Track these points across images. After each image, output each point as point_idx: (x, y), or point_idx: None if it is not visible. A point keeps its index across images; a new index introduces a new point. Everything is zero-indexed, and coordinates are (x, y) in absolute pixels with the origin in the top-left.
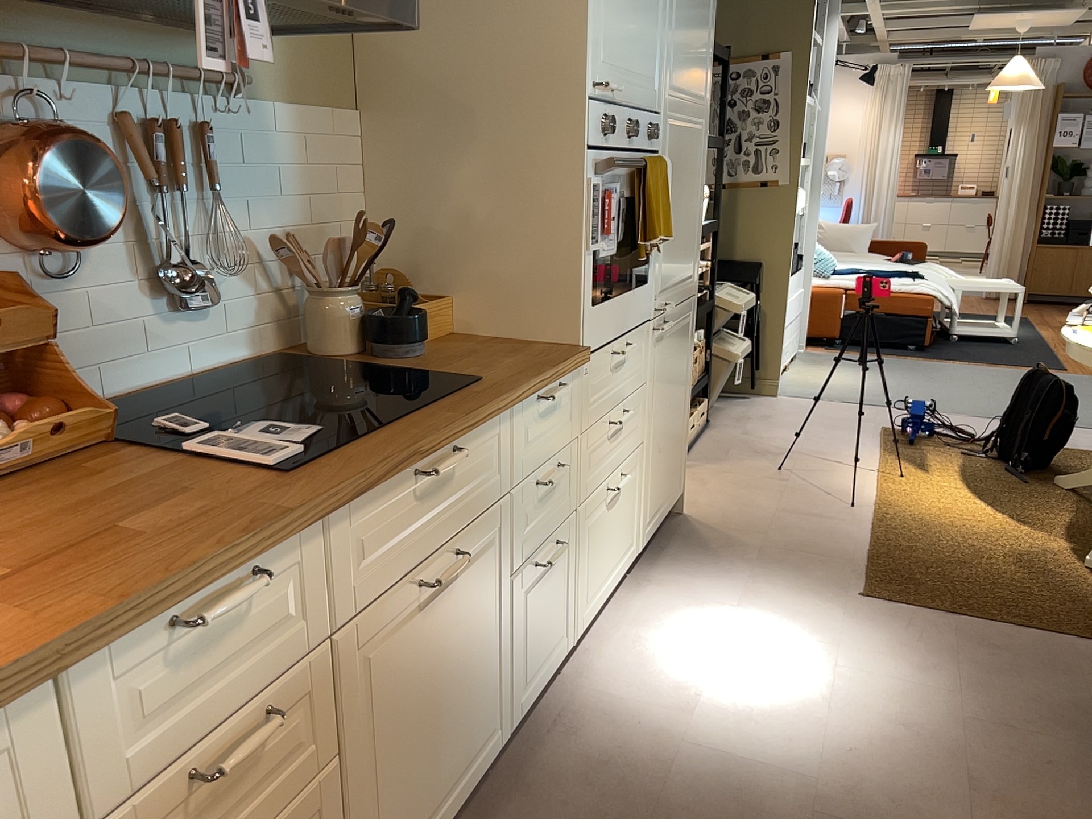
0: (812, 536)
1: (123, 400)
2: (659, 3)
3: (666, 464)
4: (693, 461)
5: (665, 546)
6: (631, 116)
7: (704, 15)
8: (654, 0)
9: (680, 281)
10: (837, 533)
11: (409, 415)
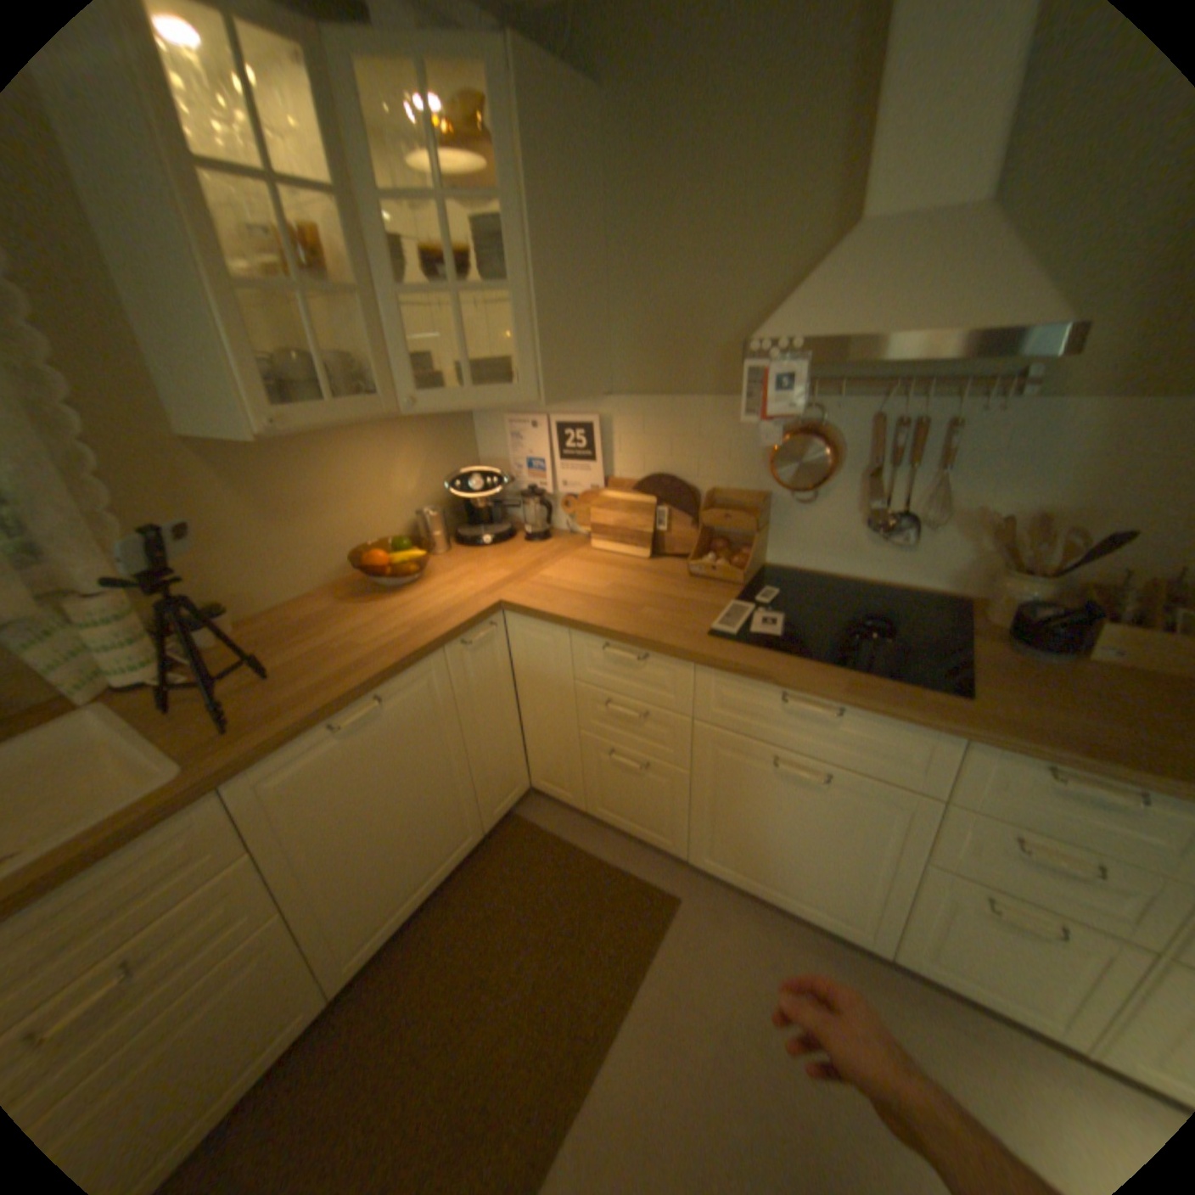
0: None
1: (826, 576)
2: None
3: None
4: None
5: None
6: None
7: None
8: None
9: None
10: None
11: (837, 667)
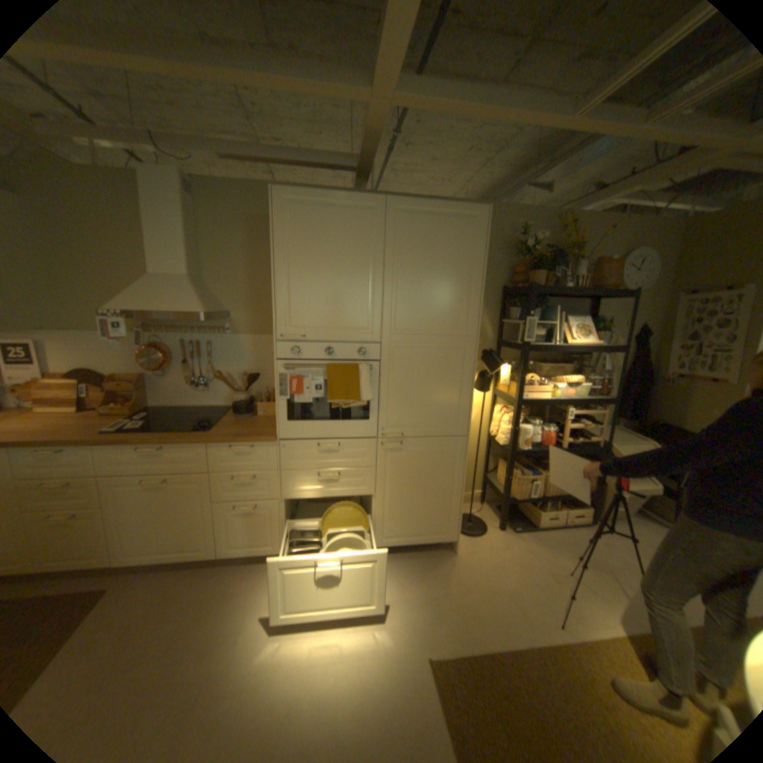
0: (488, 618)
1: (177, 408)
2: (366, 294)
3: (414, 516)
4: (528, 538)
5: (413, 559)
6: (330, 346)
7: (452, 288)
8: (358, 293)
9: (427, 425)
10: (508, 631)
11: (159, 434)
